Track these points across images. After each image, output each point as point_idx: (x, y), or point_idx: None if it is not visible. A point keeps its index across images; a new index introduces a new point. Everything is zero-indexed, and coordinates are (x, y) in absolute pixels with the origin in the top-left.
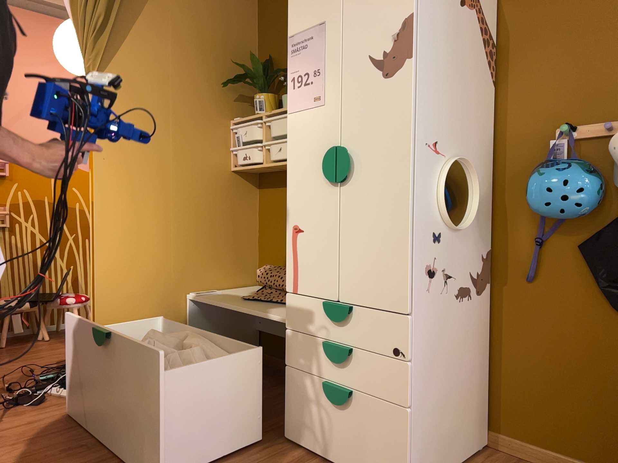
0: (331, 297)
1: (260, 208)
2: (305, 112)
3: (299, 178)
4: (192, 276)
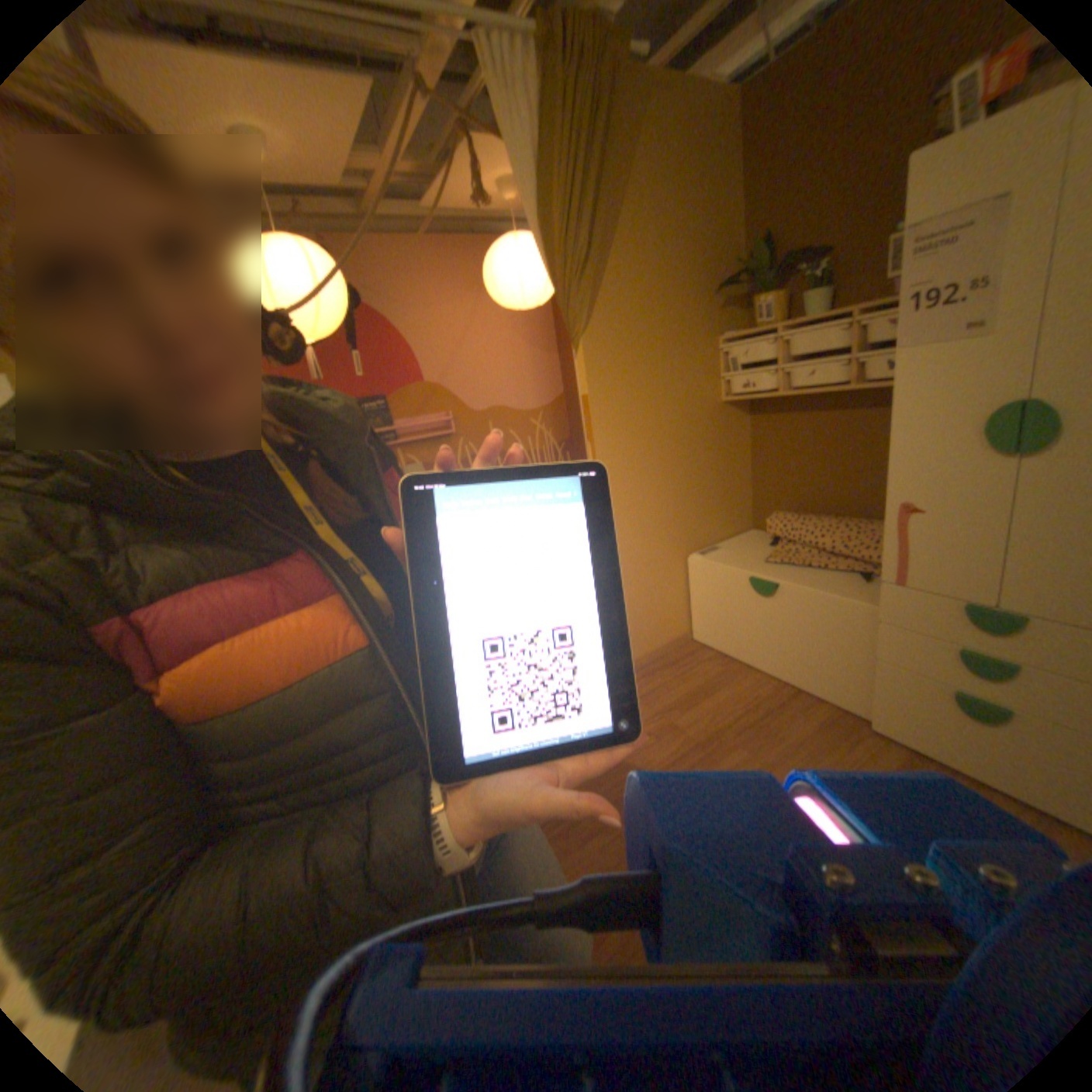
0: (978, 598)
1: (756, 438)
2: (942, 344)
3: (920, 440)
4: (692, 533)
